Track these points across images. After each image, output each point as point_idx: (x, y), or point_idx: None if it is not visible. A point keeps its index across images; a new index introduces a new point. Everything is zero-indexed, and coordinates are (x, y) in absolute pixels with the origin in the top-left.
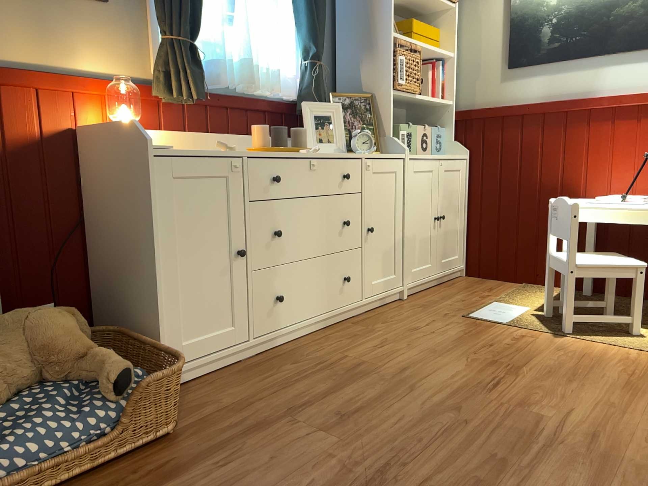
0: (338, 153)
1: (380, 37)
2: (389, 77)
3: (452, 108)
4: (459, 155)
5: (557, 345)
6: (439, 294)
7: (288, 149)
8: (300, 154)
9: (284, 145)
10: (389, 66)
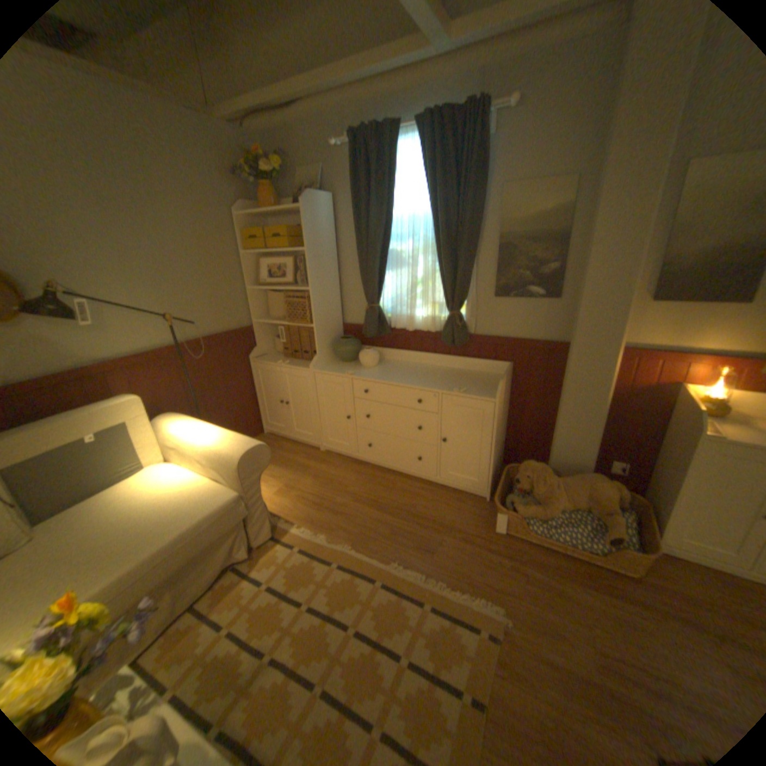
0: None
1: None
2: None
3: None
4: None
5: None
6: None
7: None
8: None
9: None
10: None
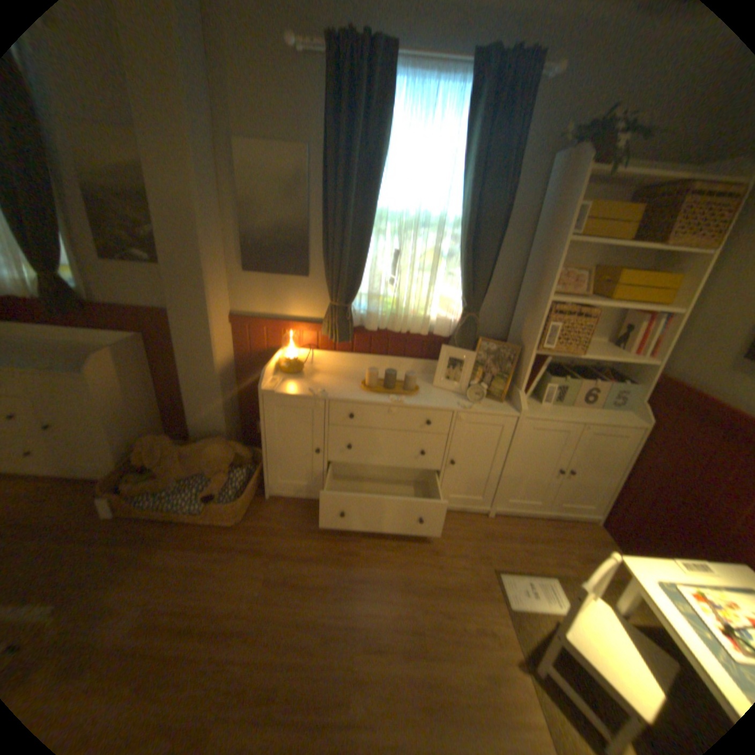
0: (429, 404)
1: (542, 299)
2: (536, 340)
3: (659, 370)
4: (641, 423)
5: (500, 677)
6: (530, 533)
7: (383, 393)
8: (383, 403)
9: (390, 386)
10: (539, 330)
